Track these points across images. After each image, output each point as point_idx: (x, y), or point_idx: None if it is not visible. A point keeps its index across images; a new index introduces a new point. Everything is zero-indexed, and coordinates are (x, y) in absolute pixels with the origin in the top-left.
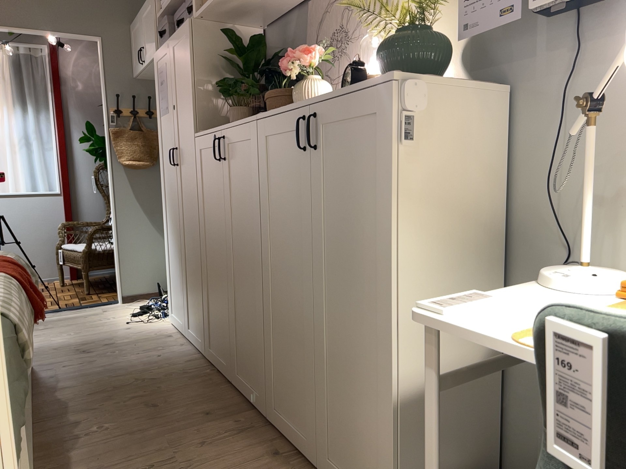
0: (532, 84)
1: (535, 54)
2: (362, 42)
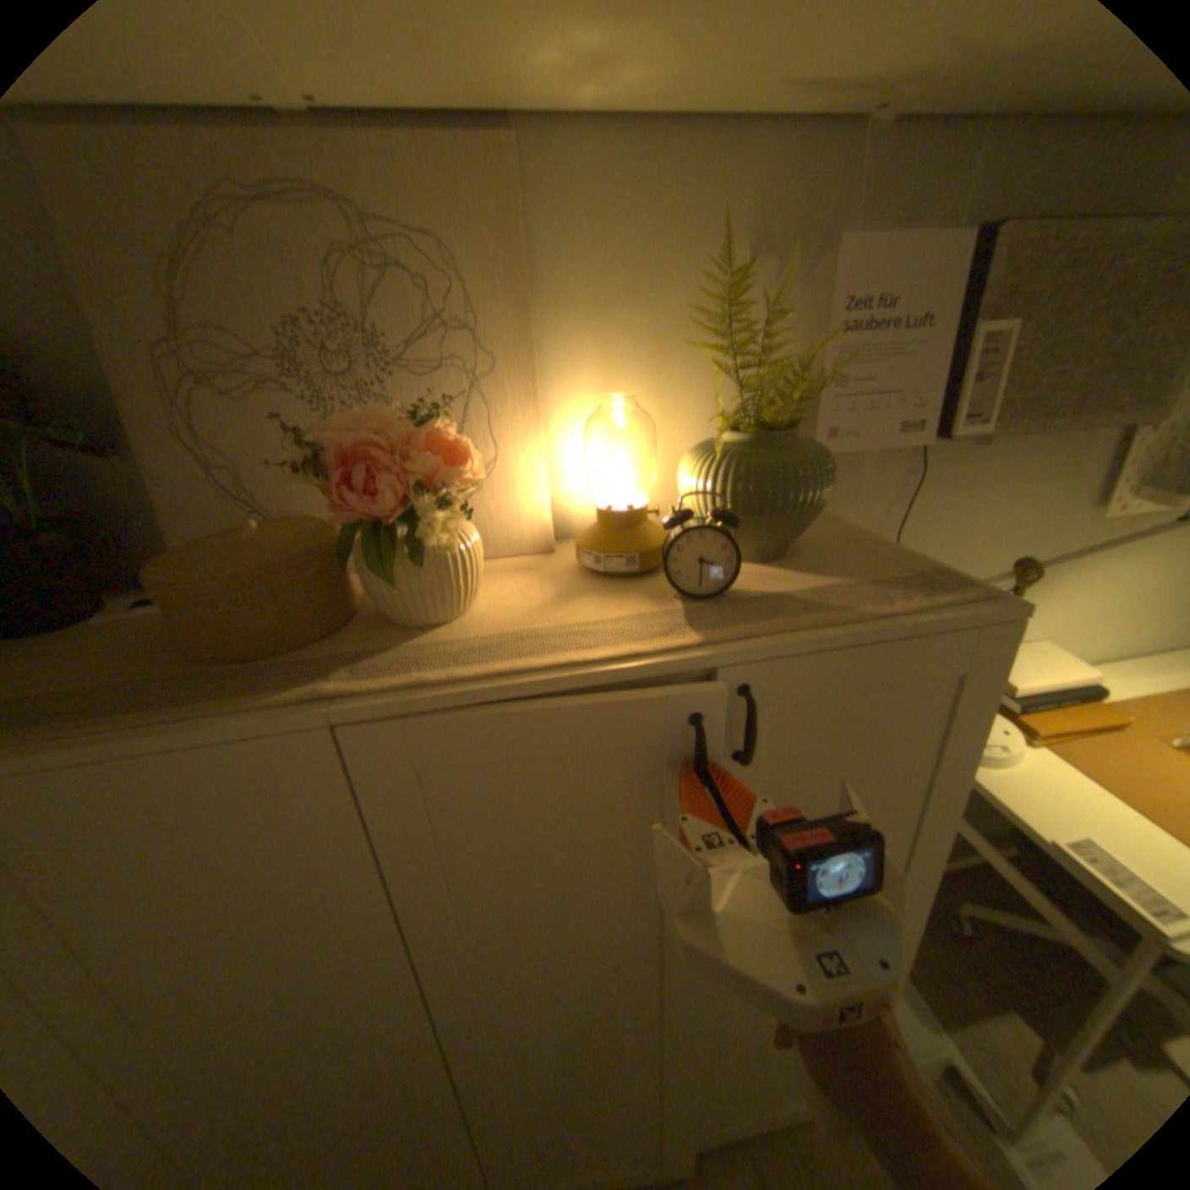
0: (845, 506)
1: (854, 466)
2: (500, 390)
